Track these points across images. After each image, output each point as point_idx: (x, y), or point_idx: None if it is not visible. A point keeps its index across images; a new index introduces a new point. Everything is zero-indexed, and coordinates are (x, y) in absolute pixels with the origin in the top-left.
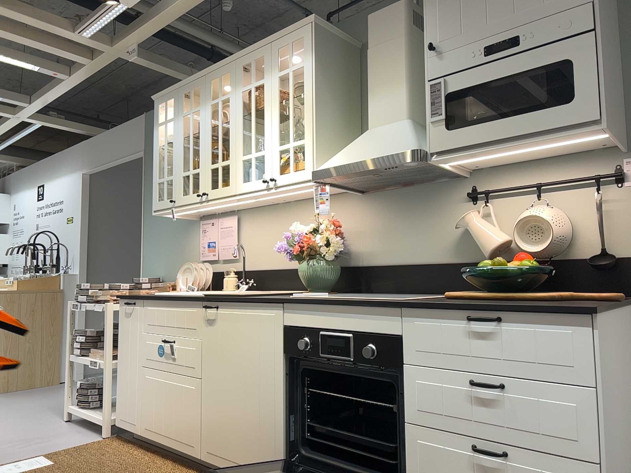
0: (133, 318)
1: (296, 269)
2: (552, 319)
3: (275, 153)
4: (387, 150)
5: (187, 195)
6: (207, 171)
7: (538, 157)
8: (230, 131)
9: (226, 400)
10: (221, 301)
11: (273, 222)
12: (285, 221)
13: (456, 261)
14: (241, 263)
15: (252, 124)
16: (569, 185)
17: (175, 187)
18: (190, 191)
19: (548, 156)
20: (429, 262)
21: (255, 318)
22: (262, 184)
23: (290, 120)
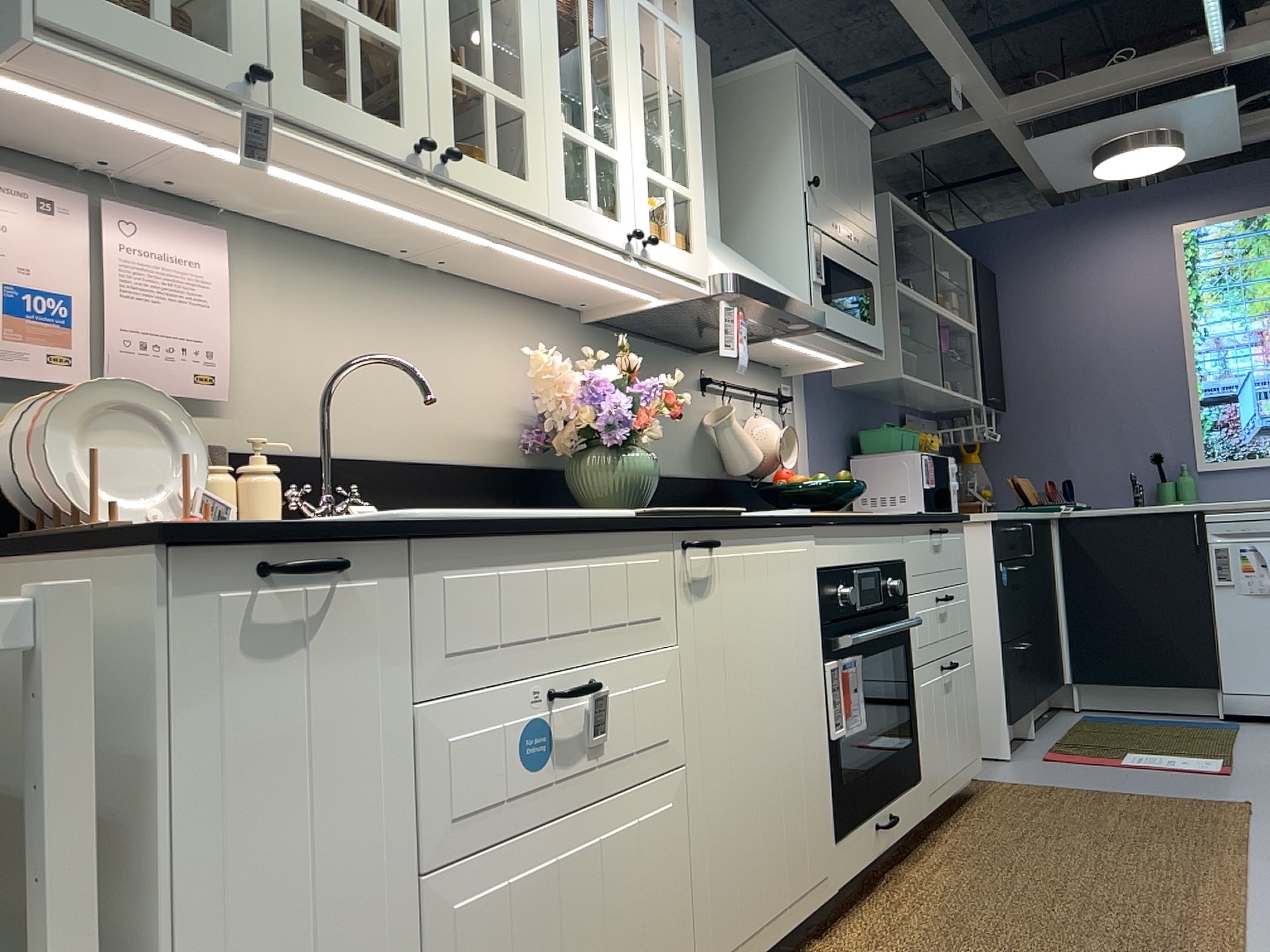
0: (332, 651)
1: (458, 465)
2: (956, 528)
3: (643, 180)
4: (792, 295)
5: (338, 103)
6: (441, 76)
7: (750, 357)
8: (524, 18)
9: (747, 780)
10: (727, 526)
11: (375, 312)
12: (415, 321)
13: (697, 476)
14: (234, 422)
15: (584, 57)
16: (763, 398)
17: (251, 13)
18: (355, 95)
19: (752, 359)
20: (673, 474)
21: (784, 560)
22: (618, 234)
23: (667, 130)
